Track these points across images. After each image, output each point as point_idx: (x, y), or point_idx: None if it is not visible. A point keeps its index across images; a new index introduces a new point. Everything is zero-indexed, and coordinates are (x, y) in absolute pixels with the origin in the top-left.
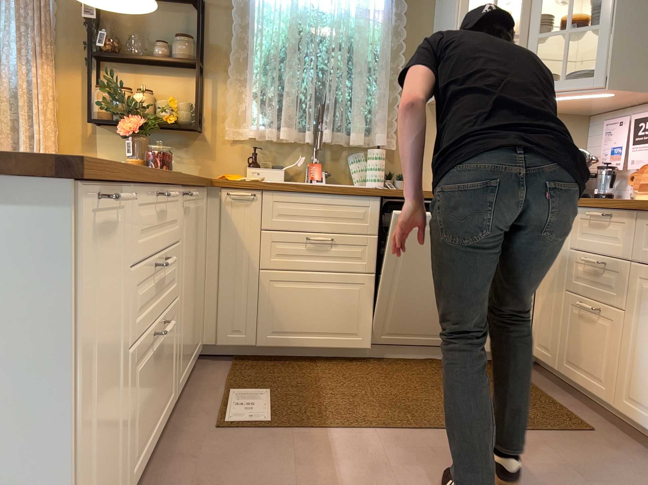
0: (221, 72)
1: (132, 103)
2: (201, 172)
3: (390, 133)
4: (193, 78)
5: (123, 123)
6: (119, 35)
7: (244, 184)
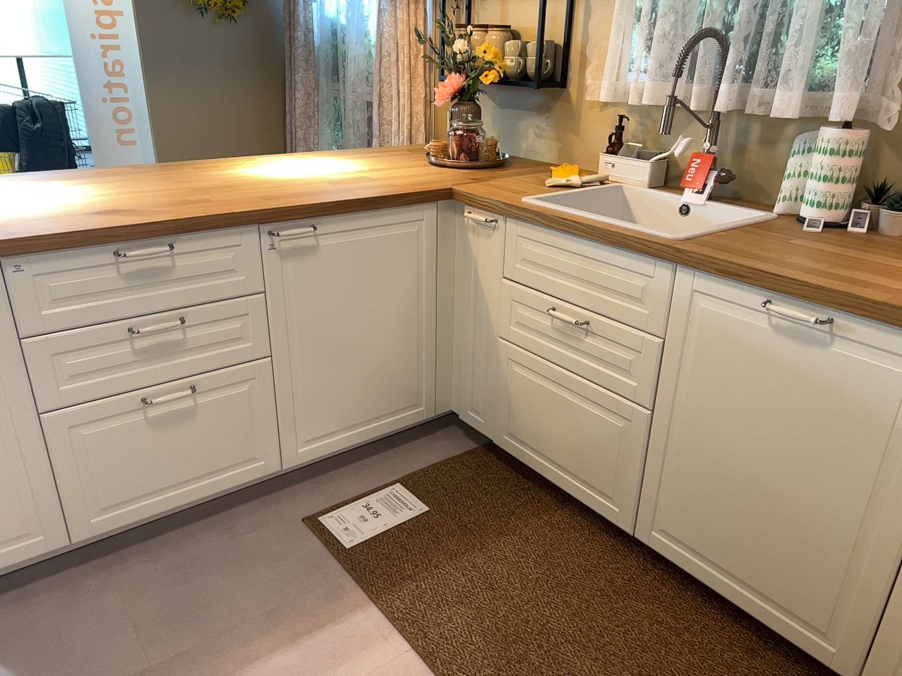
0: None
1: (451, 56)
2: (558, 154)
3: (895, 89)
4: None
5: (440, 86)
6: None
7: (484, 201)
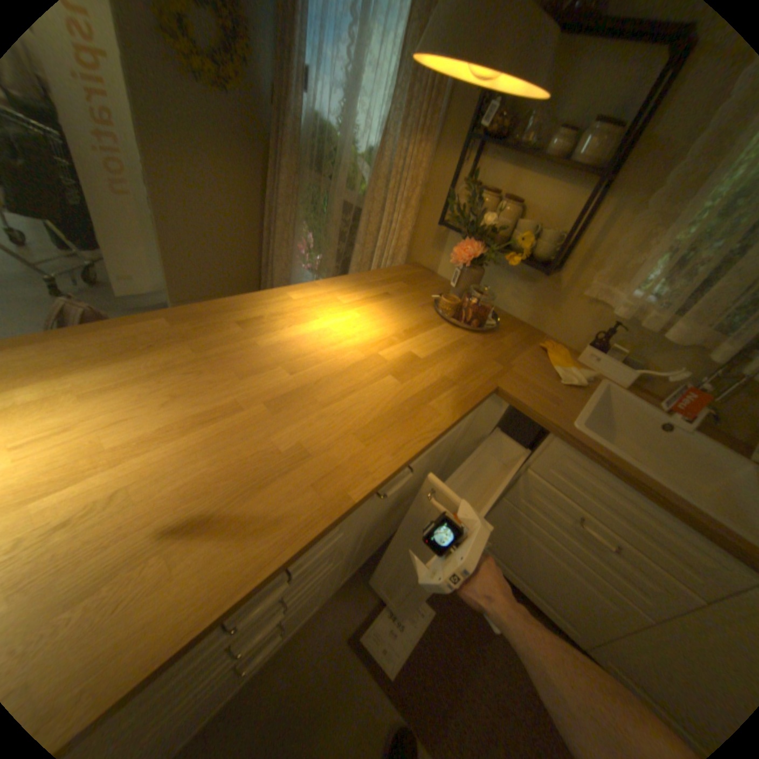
0: (641, 188)
1: (479, 222)
2: (532, 316)
3: None
4: (590, 189)
5: (459, 245)
6: (520, 100)
7: (538, 417)
